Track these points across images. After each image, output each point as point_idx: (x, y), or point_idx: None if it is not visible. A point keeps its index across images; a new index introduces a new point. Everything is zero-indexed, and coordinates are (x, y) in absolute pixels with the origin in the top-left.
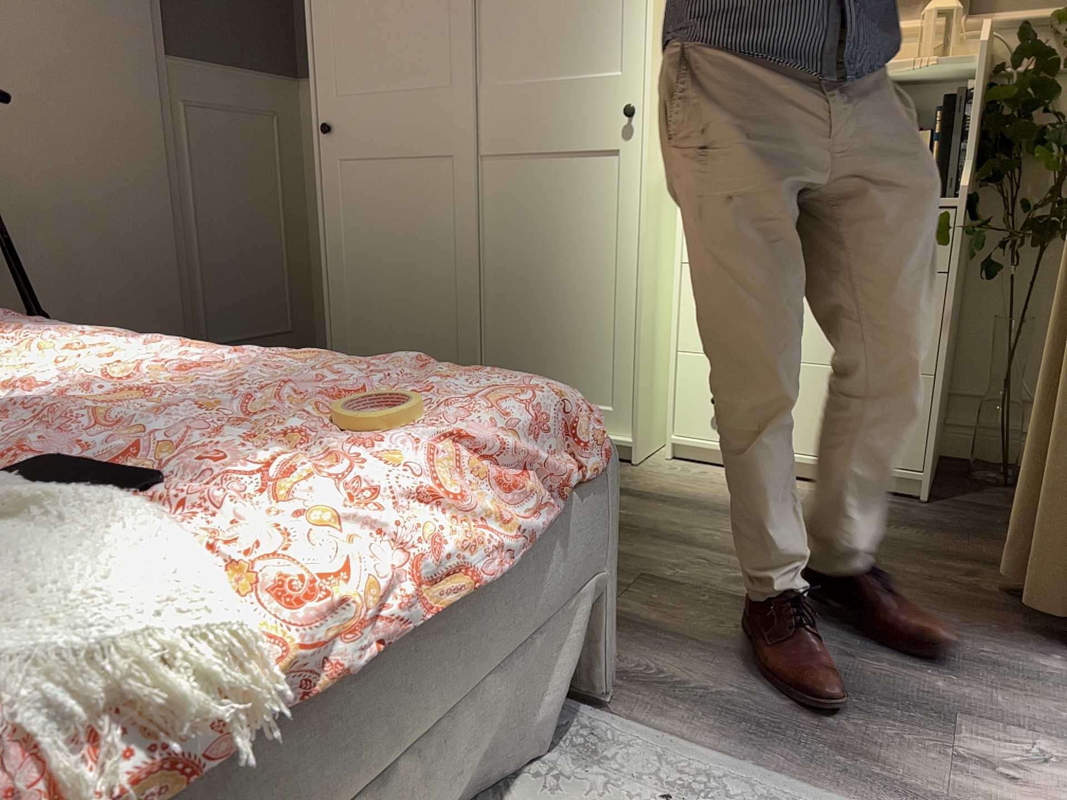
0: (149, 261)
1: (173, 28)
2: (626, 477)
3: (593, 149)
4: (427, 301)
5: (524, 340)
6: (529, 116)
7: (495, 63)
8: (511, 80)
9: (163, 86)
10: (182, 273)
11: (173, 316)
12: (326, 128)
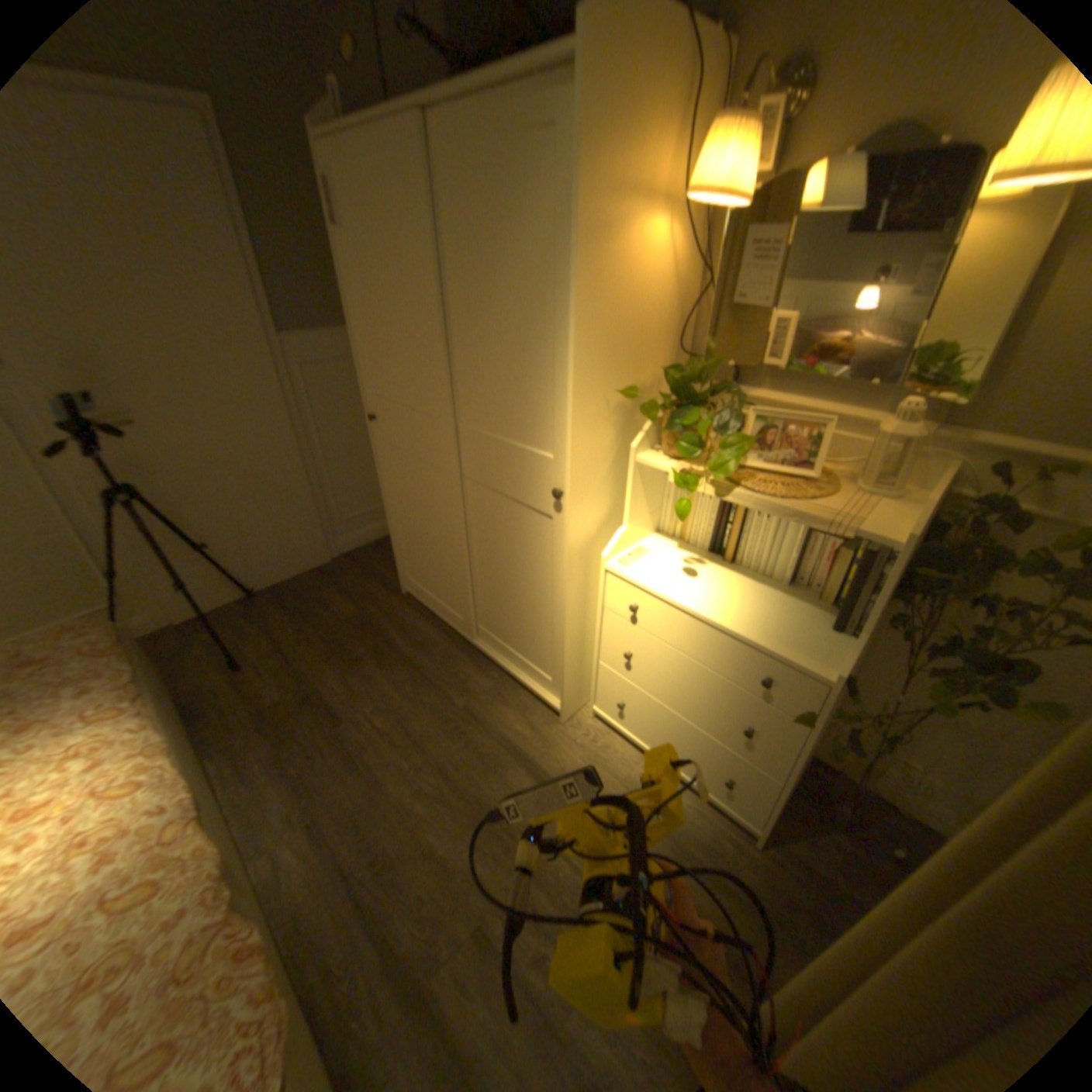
0: (281, 483)
1: (276, 307)
2: (546, 740)
3: (534, 506)
4: (440, 556)
5: (498, 608)
6: (491, 460)
7: (467, 407)
8: (477, 426)
9: (273, 356)
10: (310, 483)
11: (306, 513)
12: (369, 416)
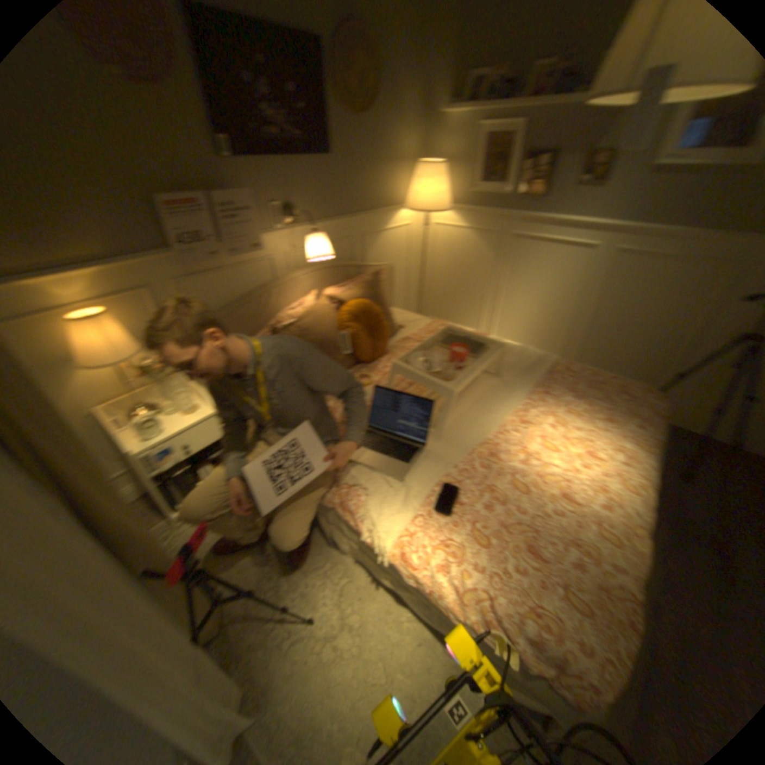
0: None
1: None
2: None
3: None
4: None
5: None
6: None
7: None
8: None
9: None
10: None
11: None
12: None
